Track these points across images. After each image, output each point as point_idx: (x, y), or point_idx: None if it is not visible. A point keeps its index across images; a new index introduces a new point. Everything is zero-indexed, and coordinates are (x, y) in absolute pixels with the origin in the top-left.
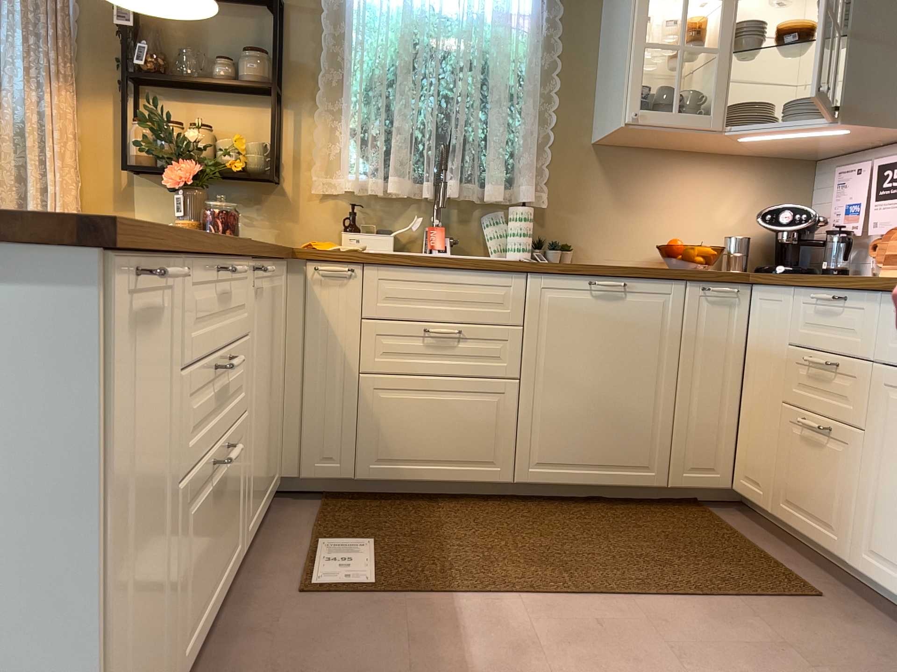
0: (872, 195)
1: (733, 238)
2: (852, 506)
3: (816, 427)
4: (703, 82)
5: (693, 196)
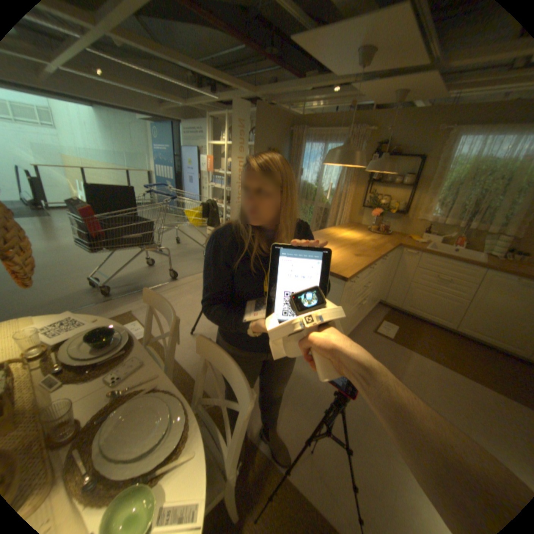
0: None
1: None
2: None
3: None
4: None
5: None
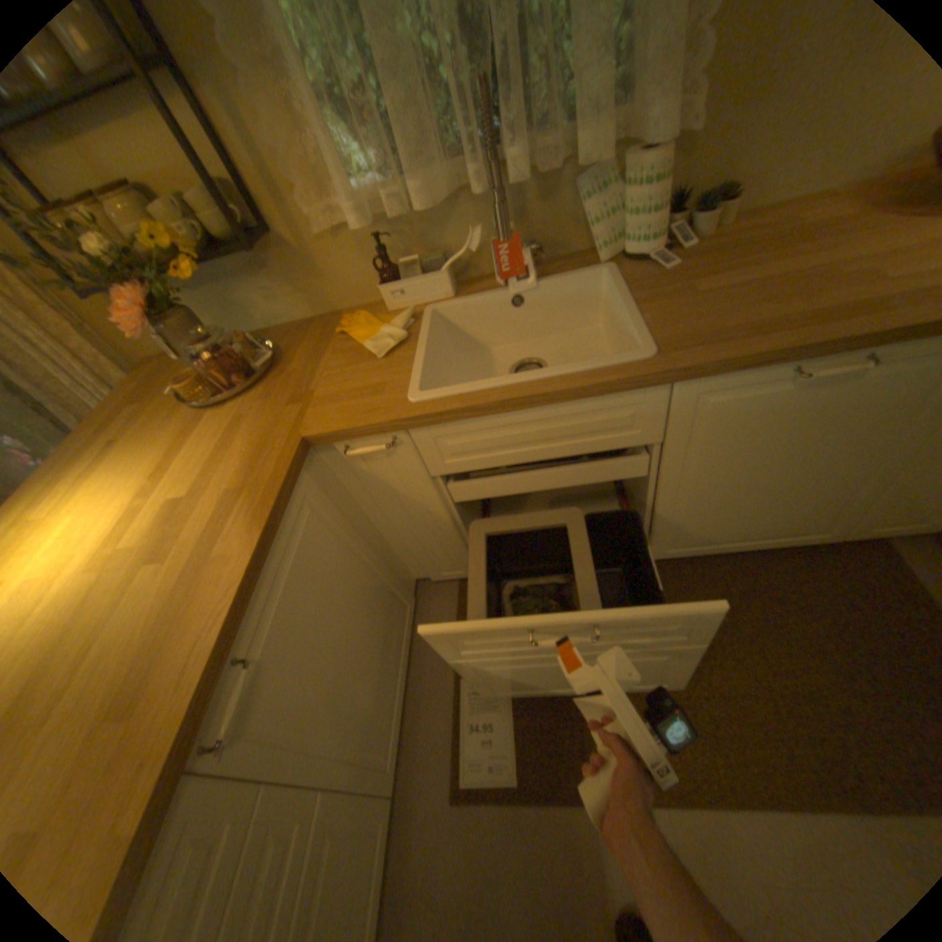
0: None
1: None
2: None
3: None
4: None
5: None
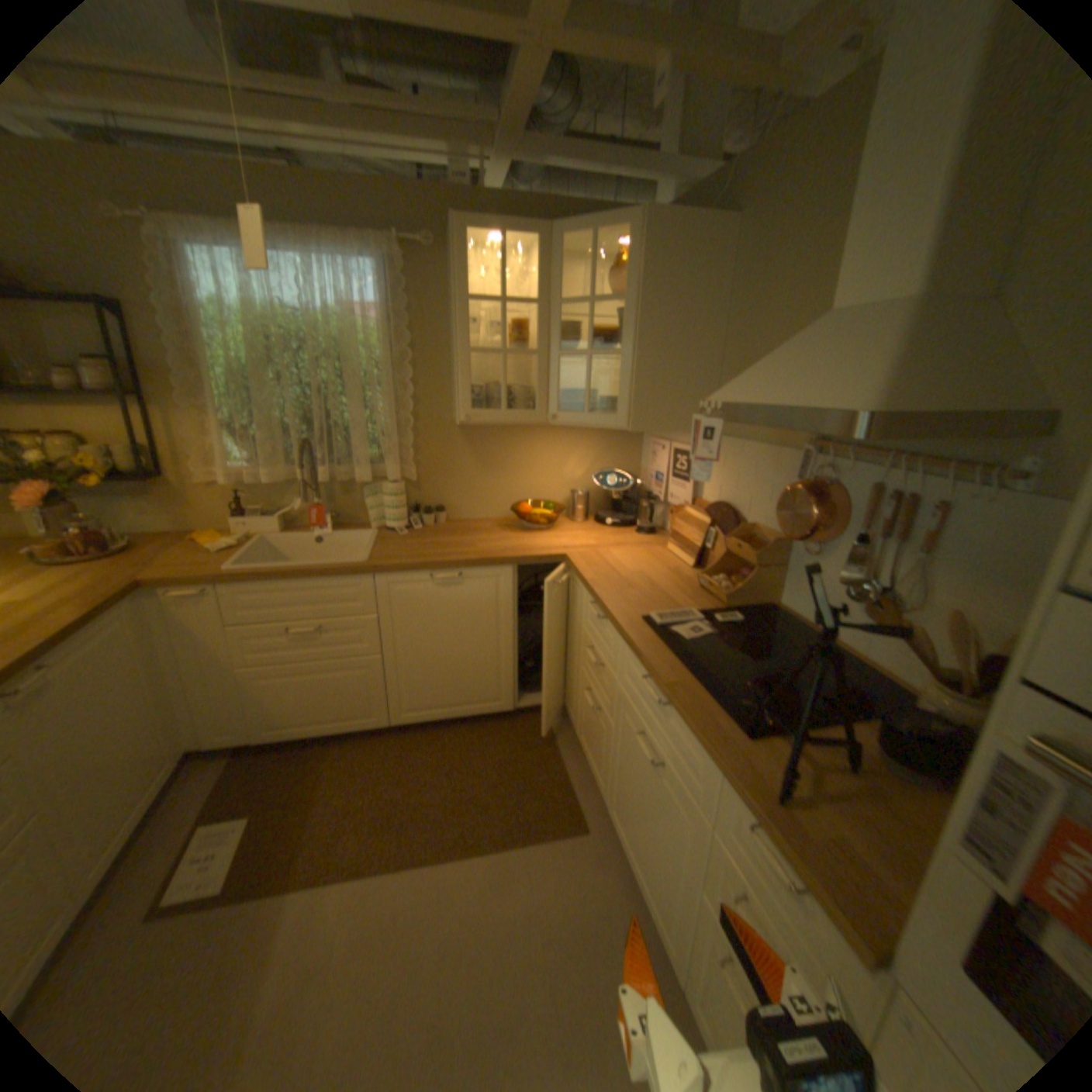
0: (669, 471)
1: (577, 489)
2: (608, 771)
3: (591, 705)
4: (536, 370)
5: (544, 457)
